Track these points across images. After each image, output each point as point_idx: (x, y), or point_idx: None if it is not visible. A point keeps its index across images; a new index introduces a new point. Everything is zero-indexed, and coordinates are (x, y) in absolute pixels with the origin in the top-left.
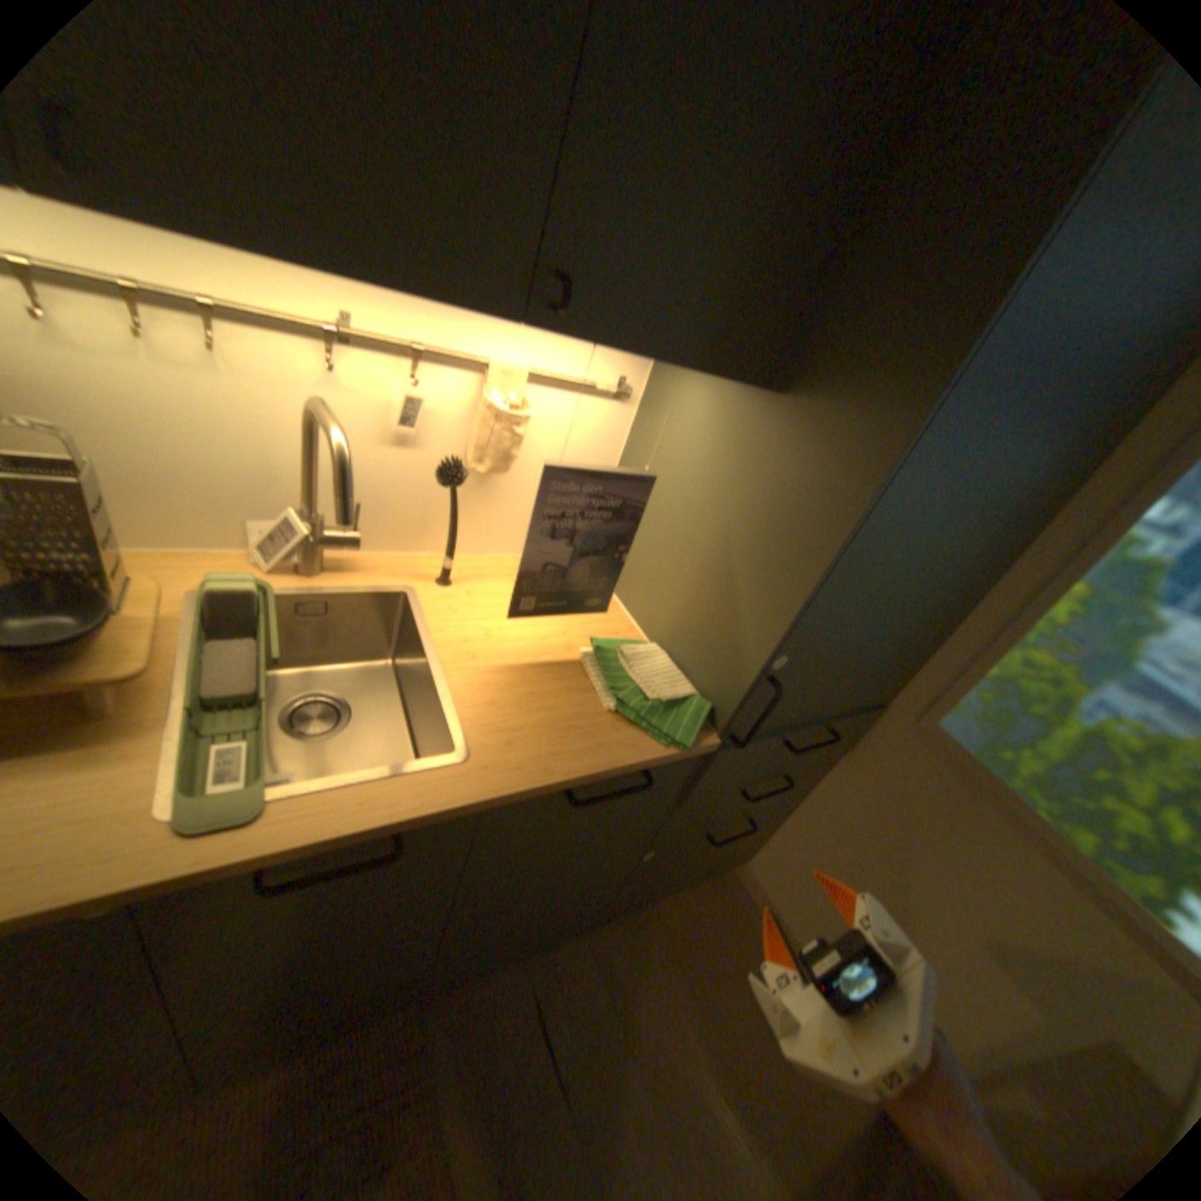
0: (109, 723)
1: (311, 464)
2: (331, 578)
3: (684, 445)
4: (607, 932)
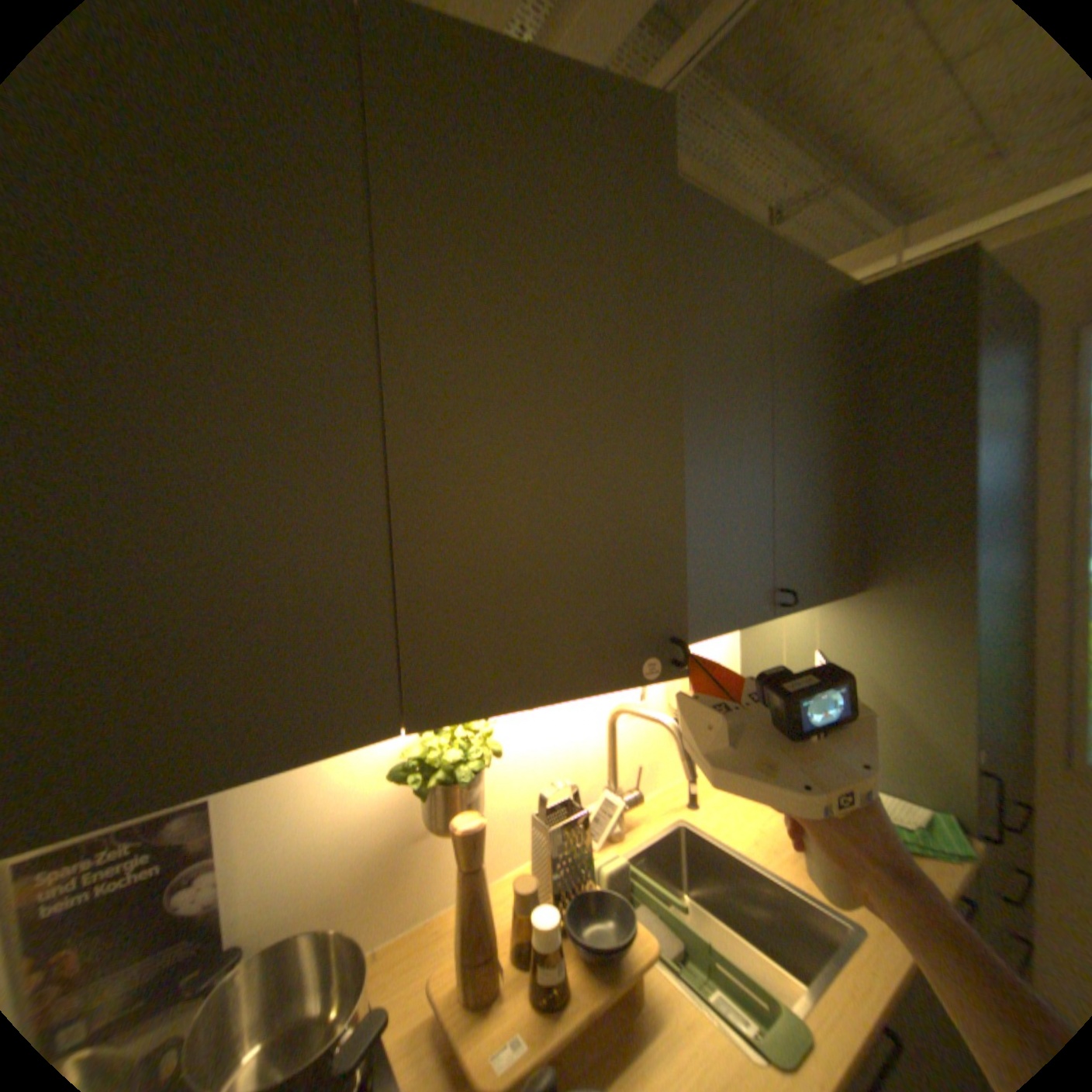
0: (651, 1006)
1: (616, 751)
2: (633, 837)
3: (798, 640)
4: None
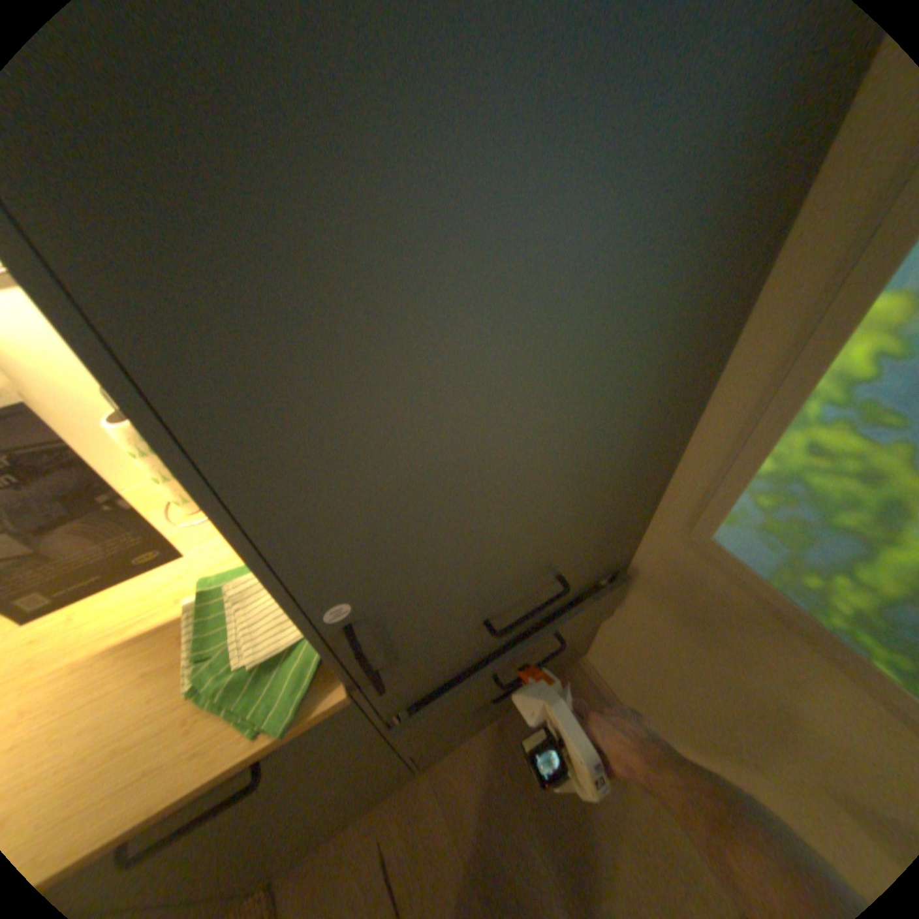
0: None
1: None
2: None
3: None
4: (447, 760)
